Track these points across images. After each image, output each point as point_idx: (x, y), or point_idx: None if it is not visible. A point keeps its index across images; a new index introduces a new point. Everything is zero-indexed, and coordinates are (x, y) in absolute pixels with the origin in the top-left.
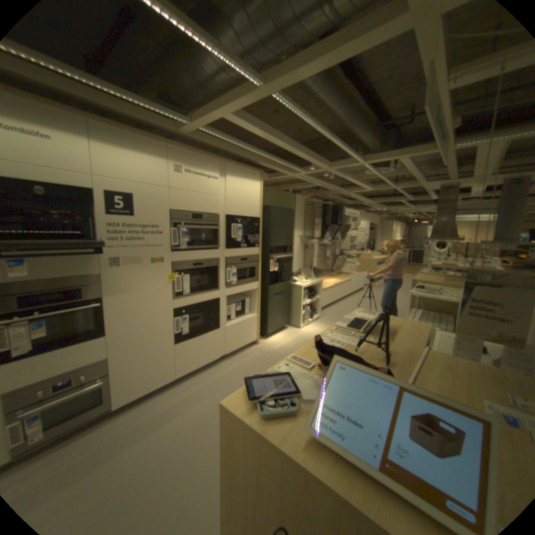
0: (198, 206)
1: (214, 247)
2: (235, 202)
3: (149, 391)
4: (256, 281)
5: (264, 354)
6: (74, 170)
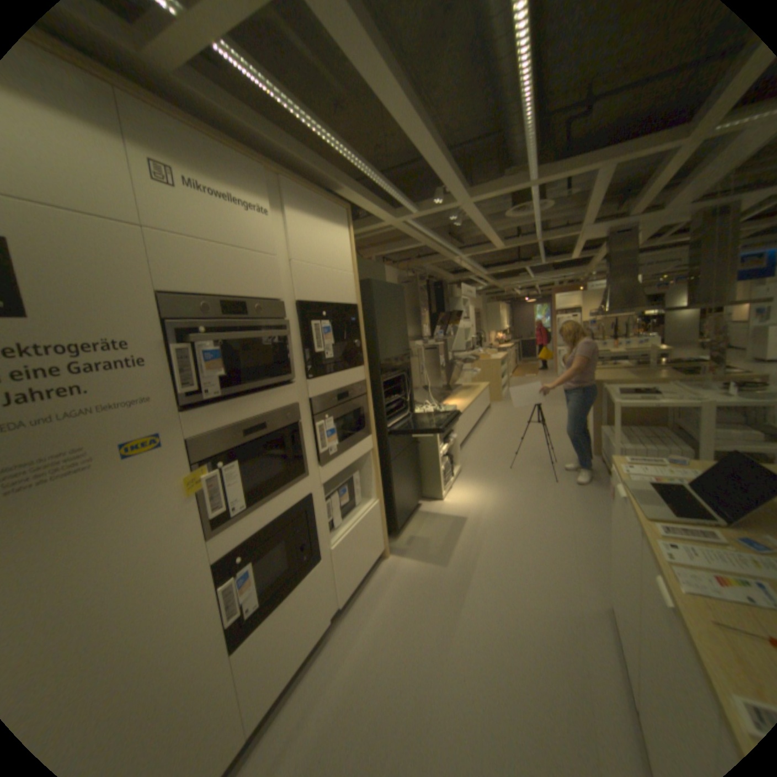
0: (231, 279)
1: (284, 379)
2: (310, 270)
3: None
4: (367, 434)
5: (410, 577)
6: None
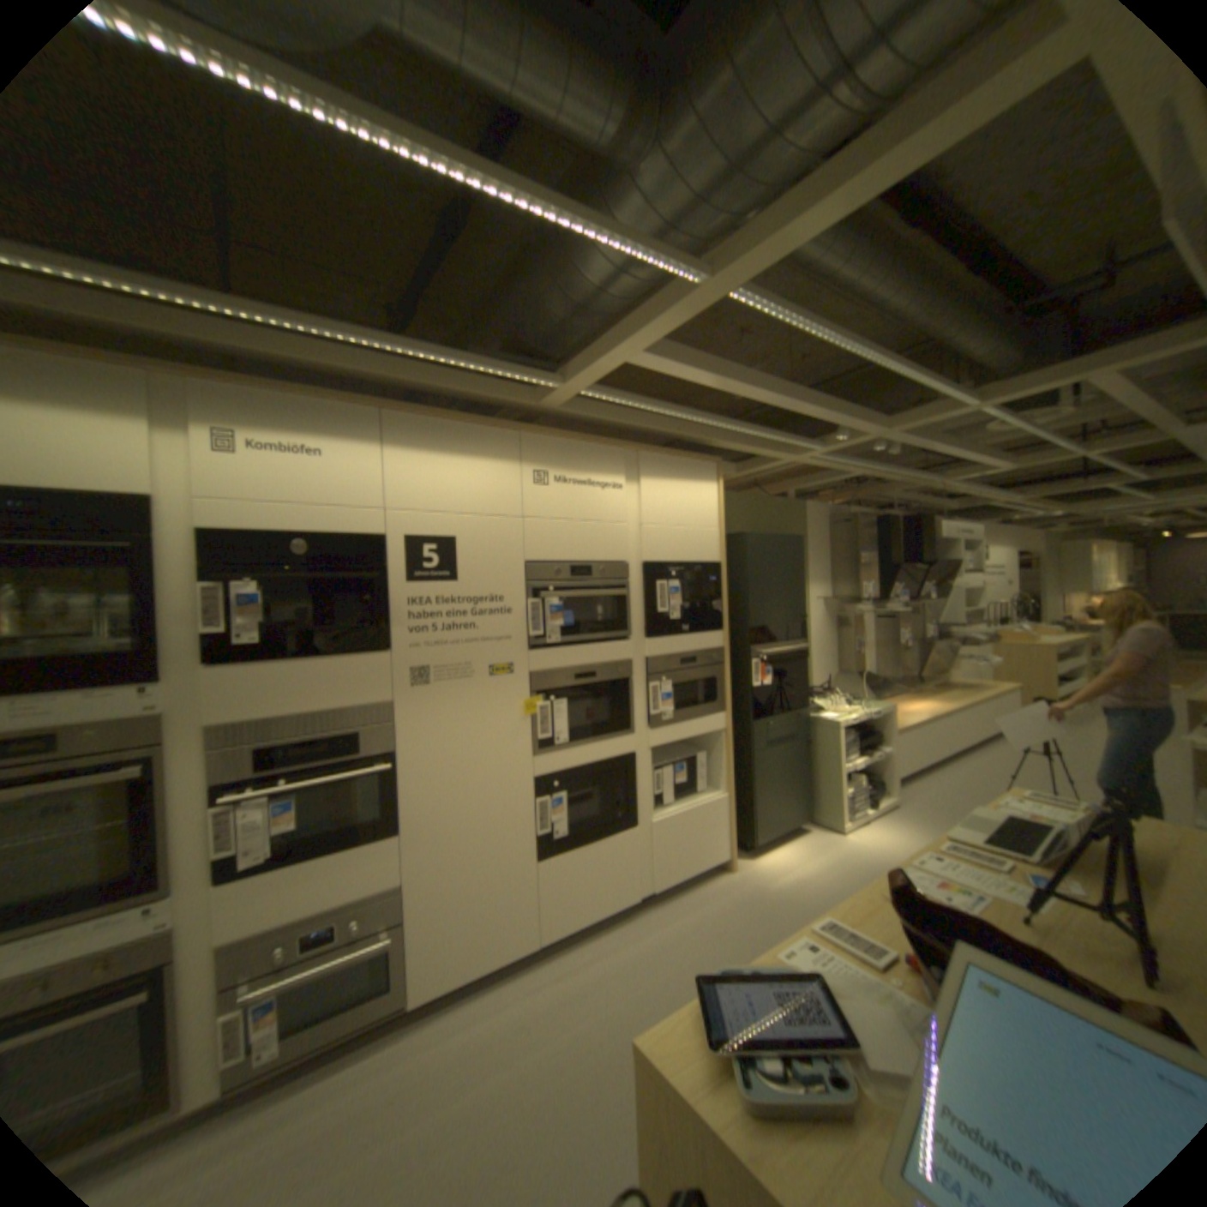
0: (581, 549)
1: (618, 636)
2: (661, 532)
3: (483, 972)
4: (719, 711)
5: (751, 899)
6: (353, 504)
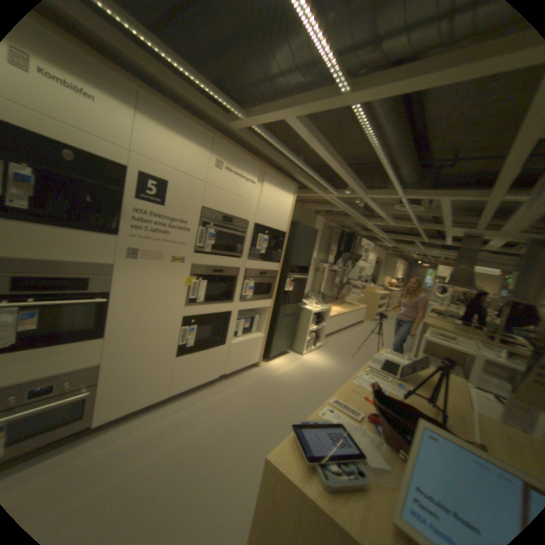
0: (231, 208)
1: (238, 255)
2: (267, 211)
3: (139, 407)
4: (270, 298)
5: (266, 379)
6: (113, 140)
